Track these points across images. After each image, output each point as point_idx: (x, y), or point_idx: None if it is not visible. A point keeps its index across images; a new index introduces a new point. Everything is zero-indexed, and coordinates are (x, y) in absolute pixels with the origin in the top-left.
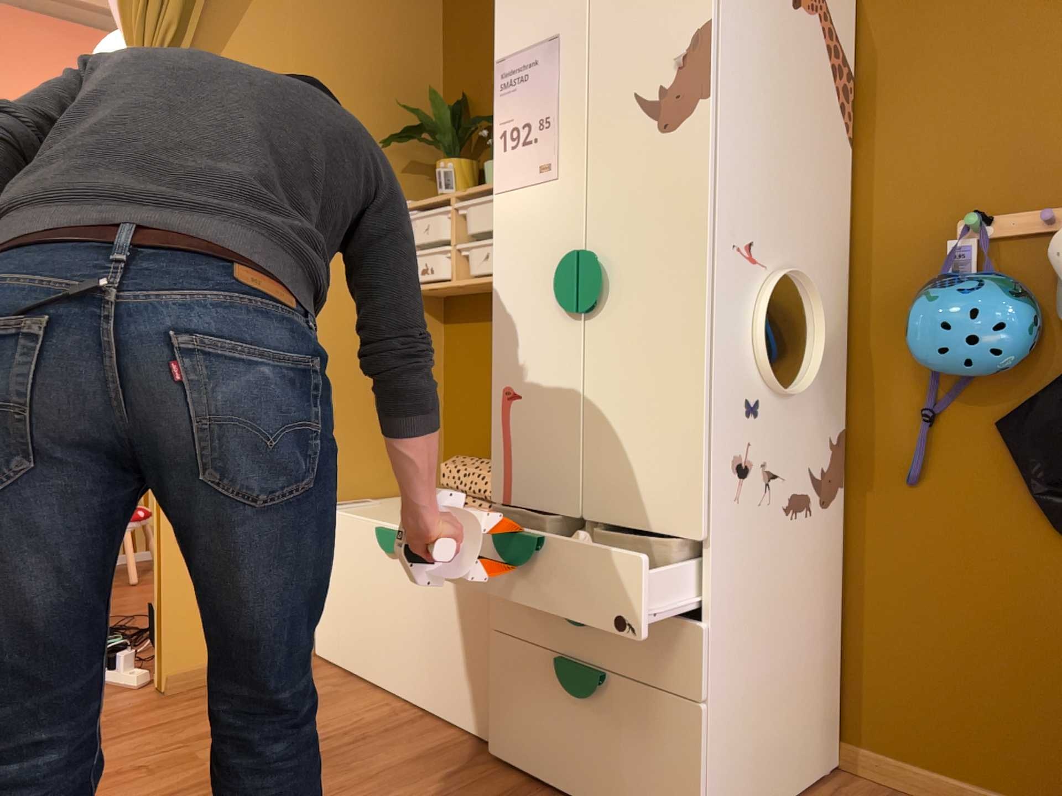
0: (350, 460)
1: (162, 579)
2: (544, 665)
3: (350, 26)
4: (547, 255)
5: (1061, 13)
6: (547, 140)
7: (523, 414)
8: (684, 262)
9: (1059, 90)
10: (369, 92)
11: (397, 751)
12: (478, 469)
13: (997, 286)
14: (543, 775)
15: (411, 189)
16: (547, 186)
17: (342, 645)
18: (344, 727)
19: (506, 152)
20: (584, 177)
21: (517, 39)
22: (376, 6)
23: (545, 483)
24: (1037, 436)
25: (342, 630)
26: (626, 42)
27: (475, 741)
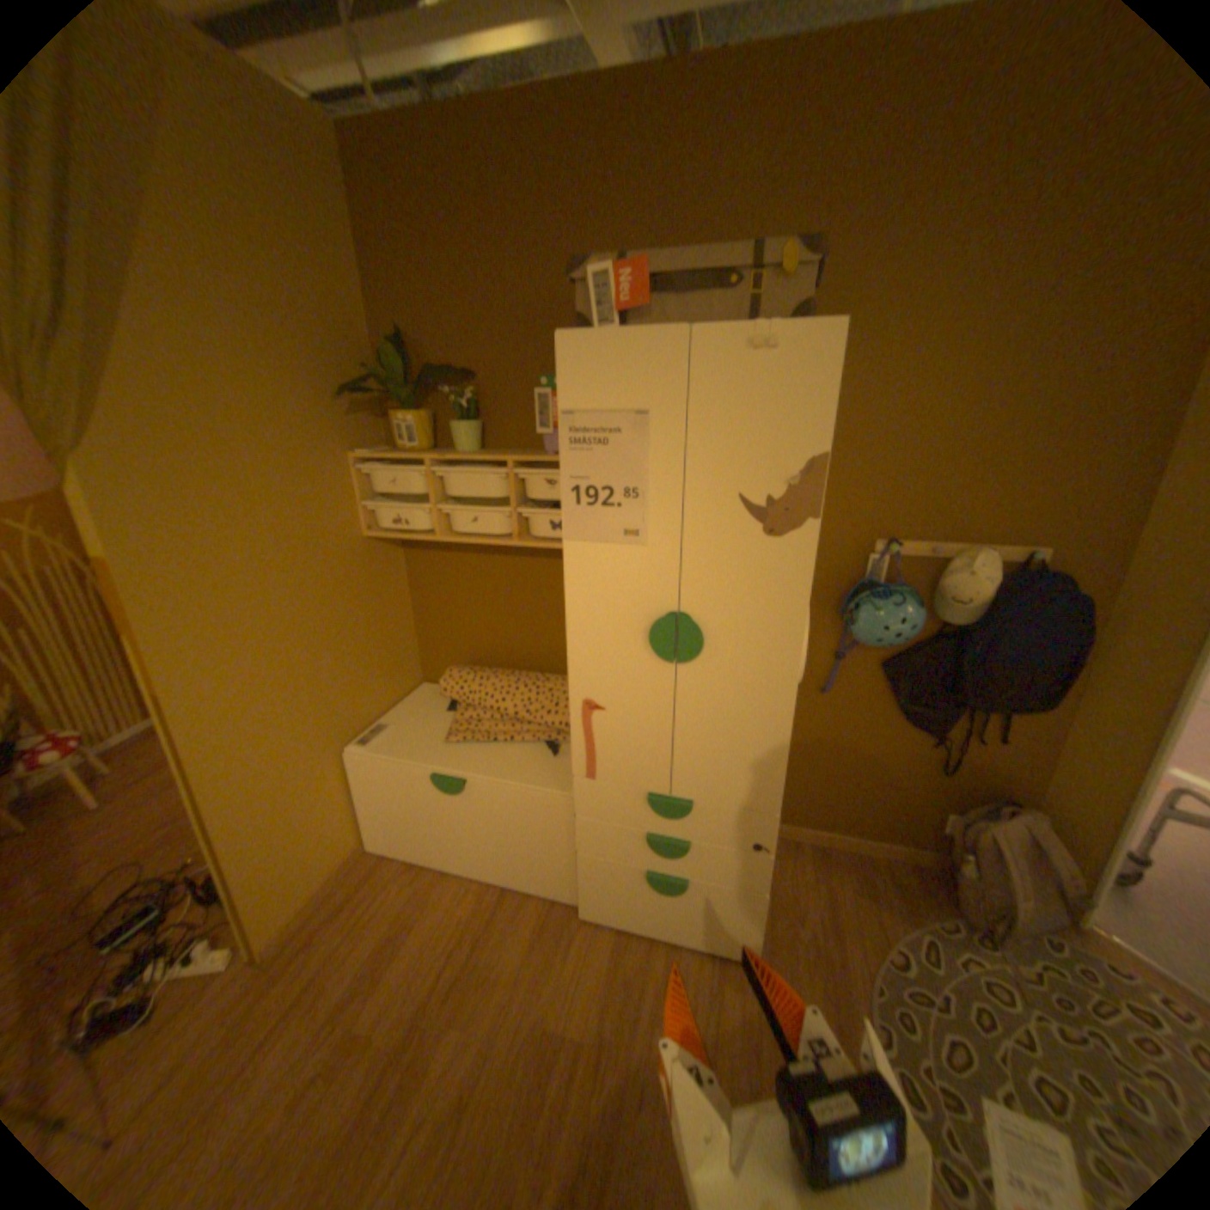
0: (357, 697)
1: (231, 889)
2: (632, 874)
3: (260, 247)
4: (633, 608)
5: (969, 409)
6: (633, 510)
7: (607, 722)
8: (780, 641)
9: (956, 464)
10: (297, 331)
11: (512, 943)
12: (482, 686)
13: (911, 599)
14: (631, 929)
15: (356, 431)
16: (633, 551)
17: (400, 848)
18: (452, 932)
19: (578, 507)
20: (679, 554)
21: (589, 395)
22: (282, 216)
23: (632, 771)
24: (908, 676)
25: (397, 838)
26: (732, 443)
27: (556, 904)
